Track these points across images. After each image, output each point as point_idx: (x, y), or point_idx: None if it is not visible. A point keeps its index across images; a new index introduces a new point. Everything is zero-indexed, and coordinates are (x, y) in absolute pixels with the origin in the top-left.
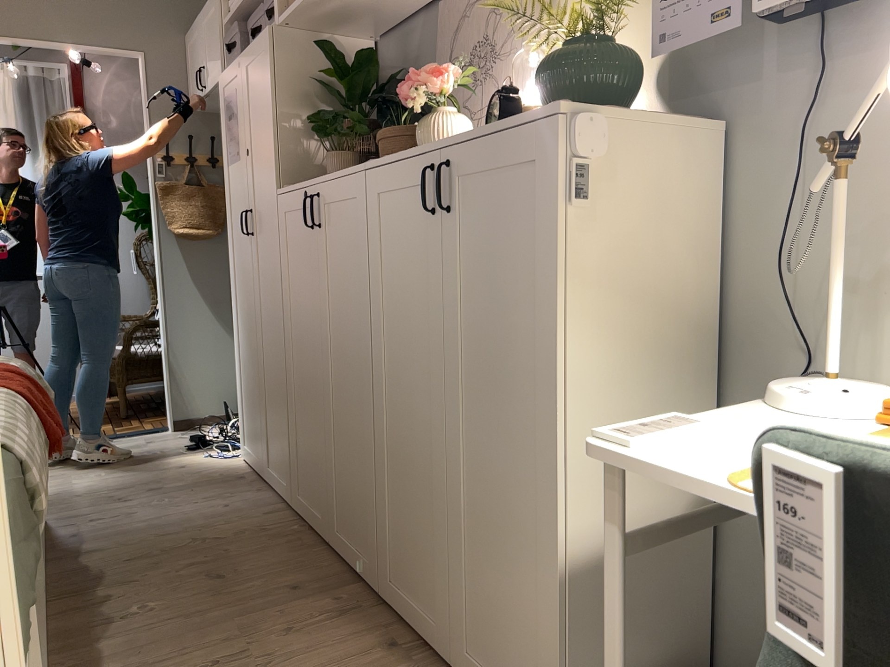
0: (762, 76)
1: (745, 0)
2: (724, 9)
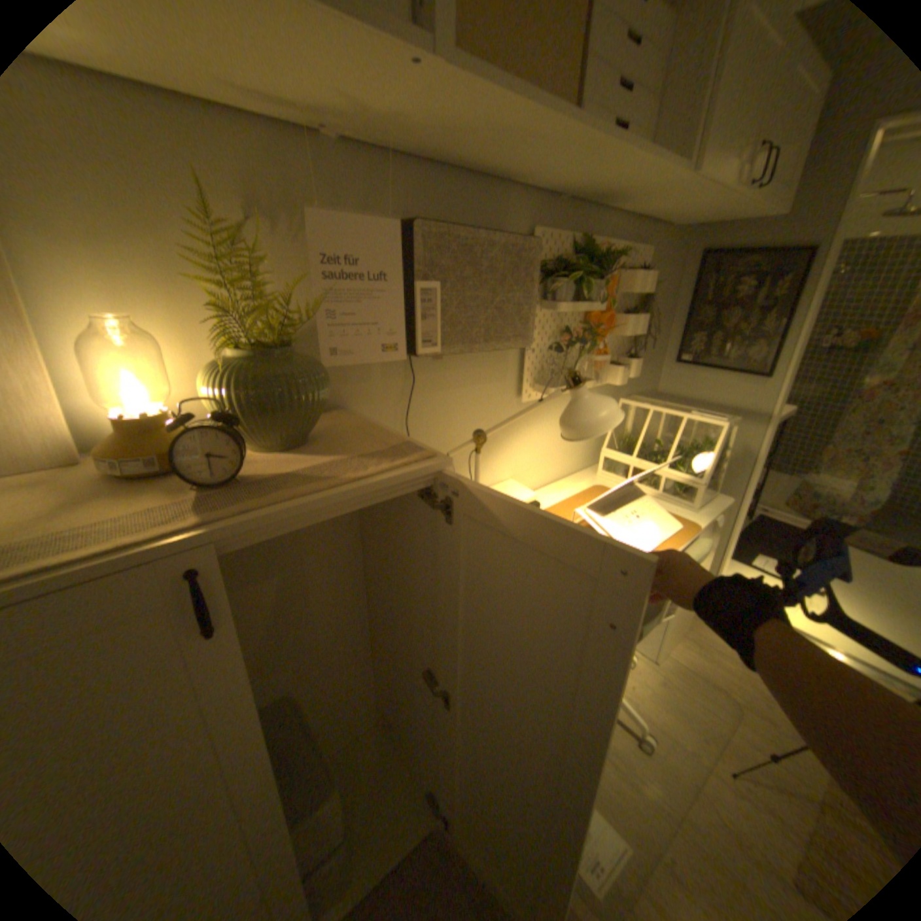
0: (366, 375)
1: (402, 338)
2: (385, 339)
